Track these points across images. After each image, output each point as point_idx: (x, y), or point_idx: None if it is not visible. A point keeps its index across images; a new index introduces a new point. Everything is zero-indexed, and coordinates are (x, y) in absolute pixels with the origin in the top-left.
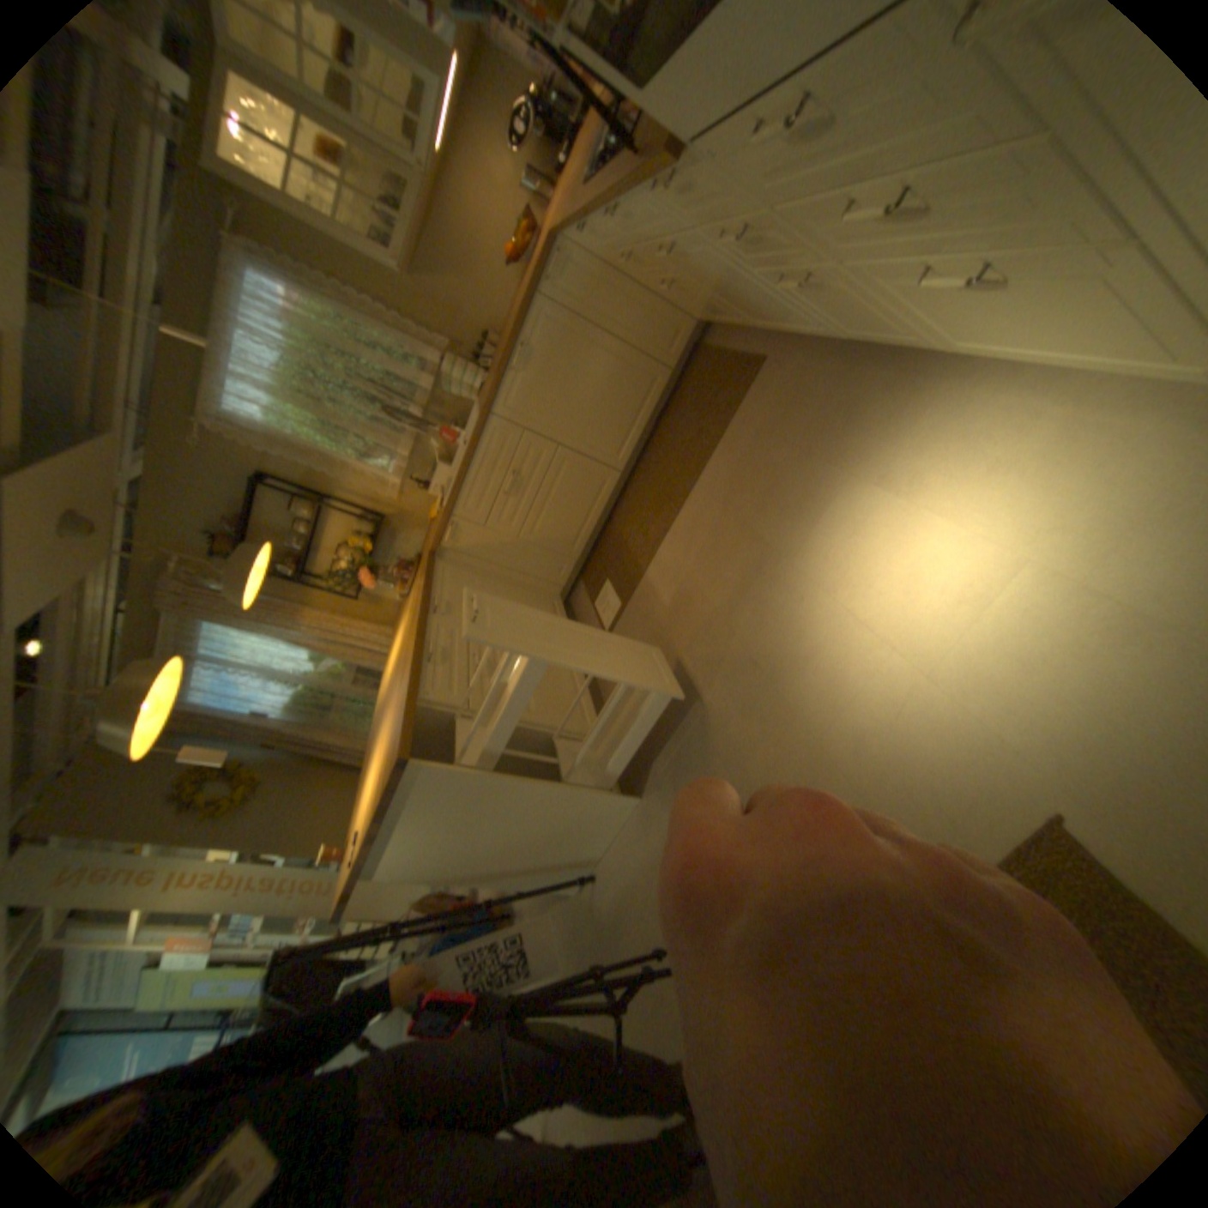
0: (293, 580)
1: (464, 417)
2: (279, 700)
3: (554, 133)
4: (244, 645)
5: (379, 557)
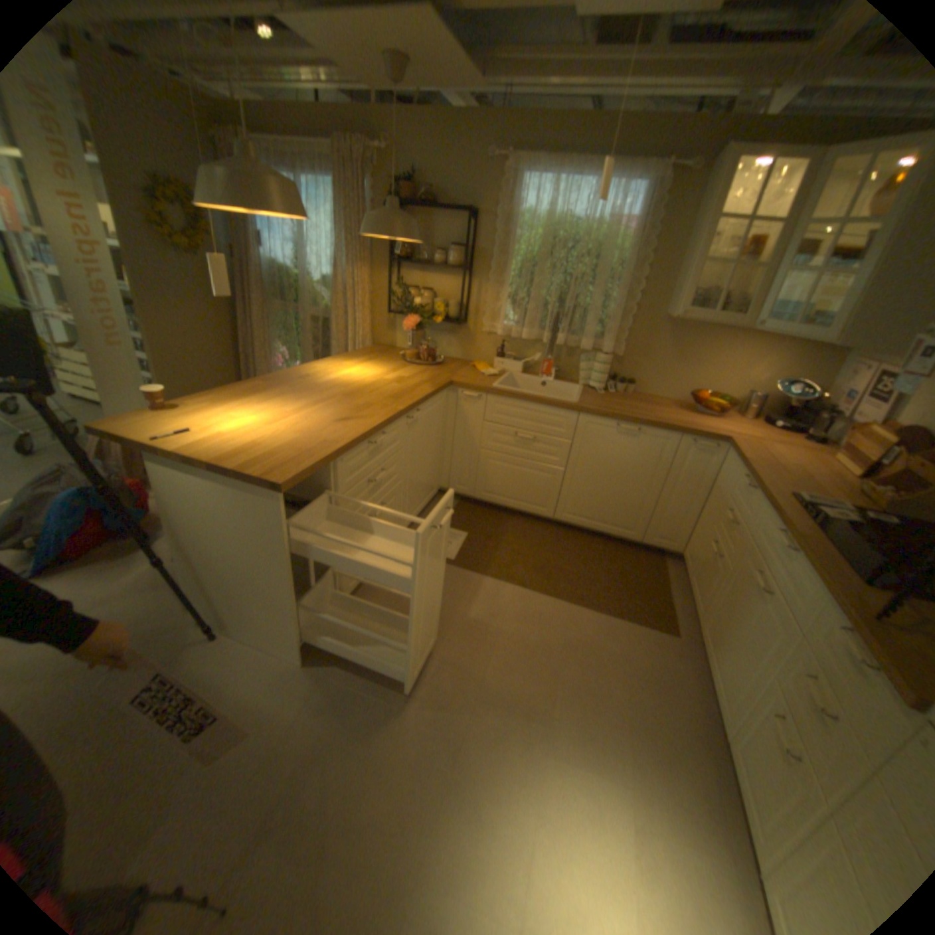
0: (390, 253)
1: (562, 374)
2: (277, 253)
3: (794, 412)
4: (319, 216)
5: (428, 323)
